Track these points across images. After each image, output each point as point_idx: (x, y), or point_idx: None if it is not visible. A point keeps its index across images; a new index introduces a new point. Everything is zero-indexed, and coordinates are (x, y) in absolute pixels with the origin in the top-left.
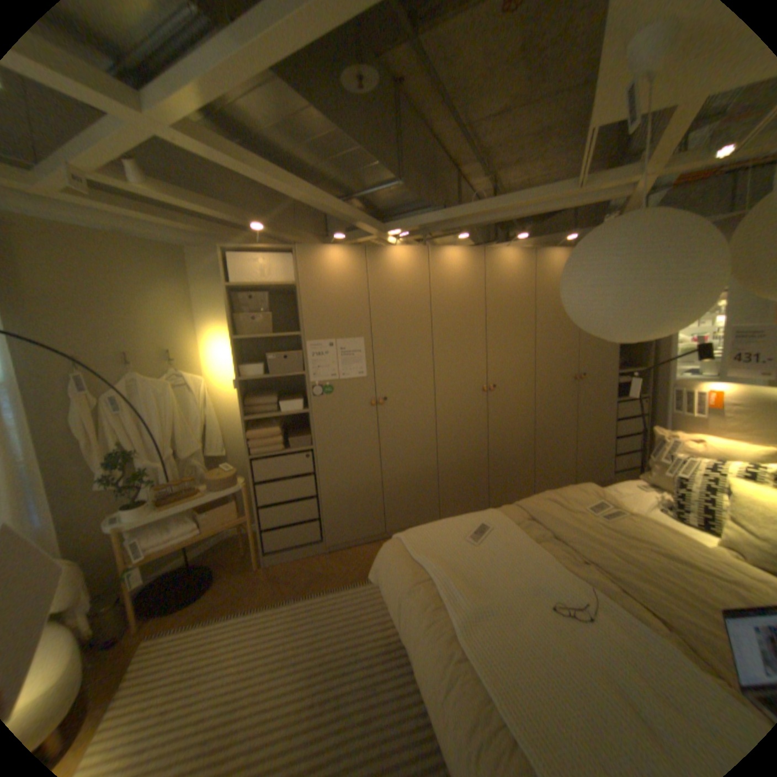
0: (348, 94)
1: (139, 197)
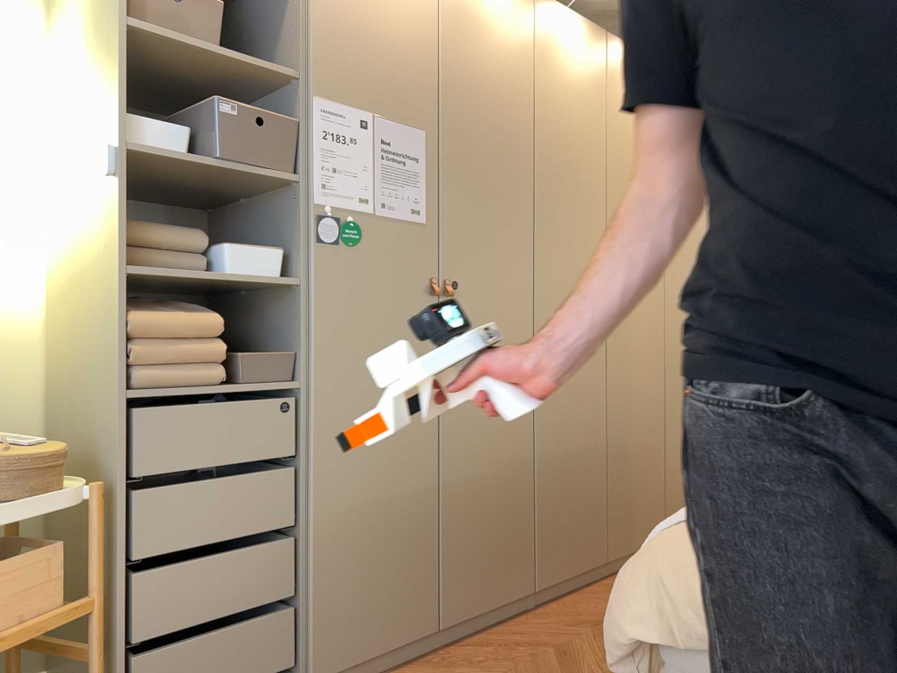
0: None
1: None
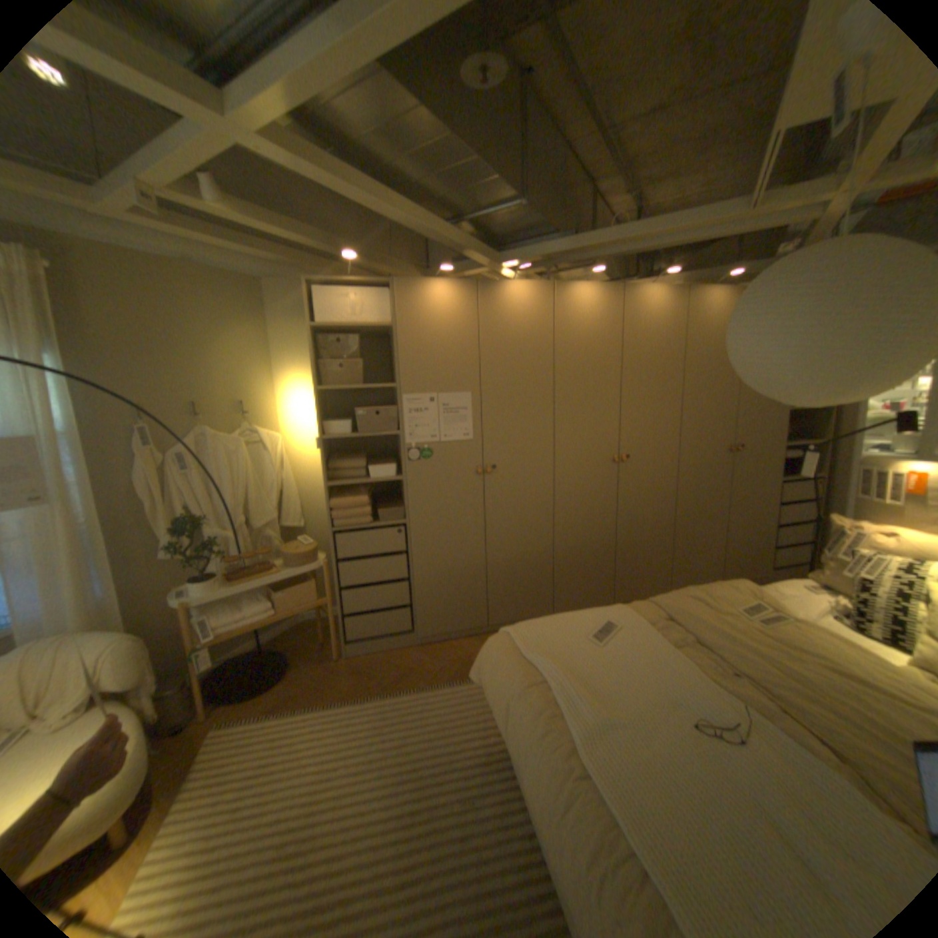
0: (468, 90)
1: (214, 218)
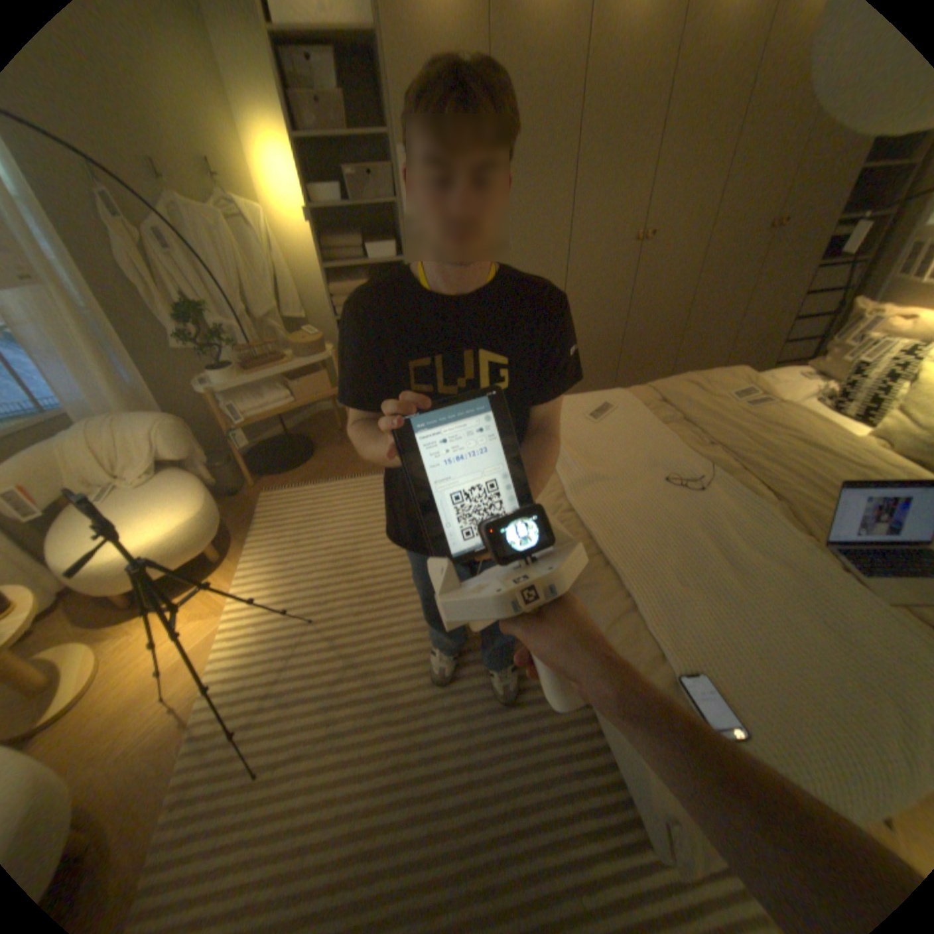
0: None
1: None
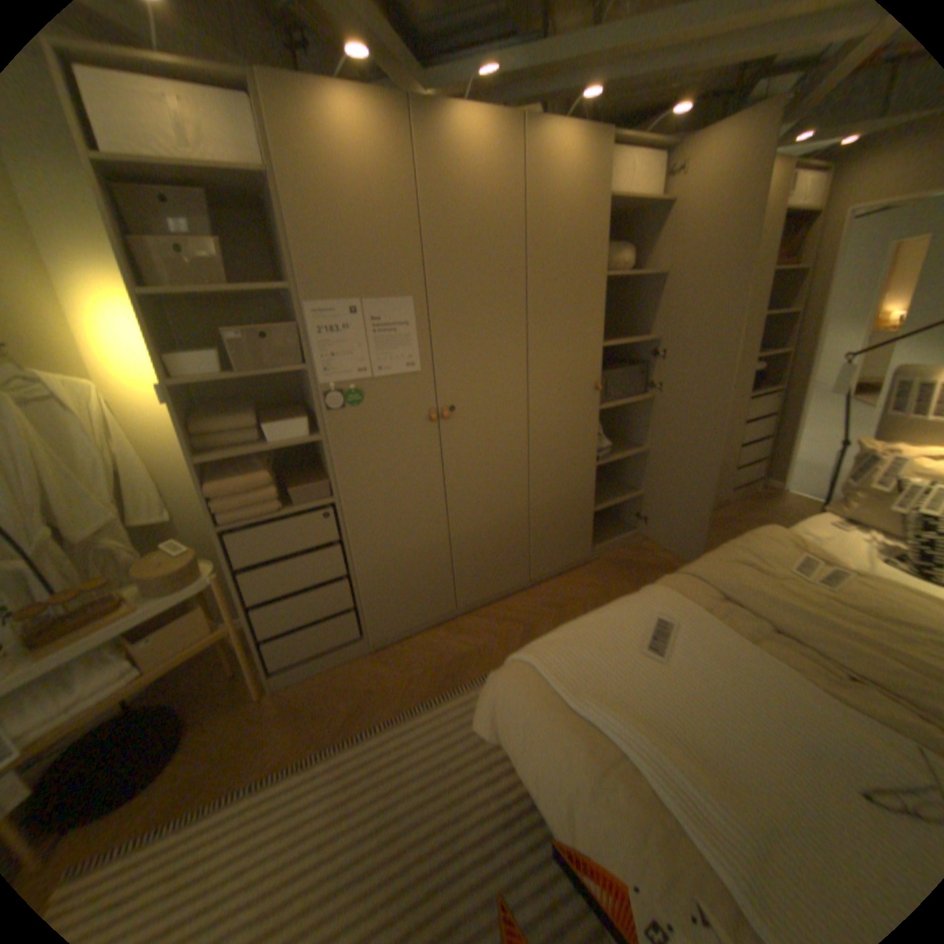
0: None
1: None
